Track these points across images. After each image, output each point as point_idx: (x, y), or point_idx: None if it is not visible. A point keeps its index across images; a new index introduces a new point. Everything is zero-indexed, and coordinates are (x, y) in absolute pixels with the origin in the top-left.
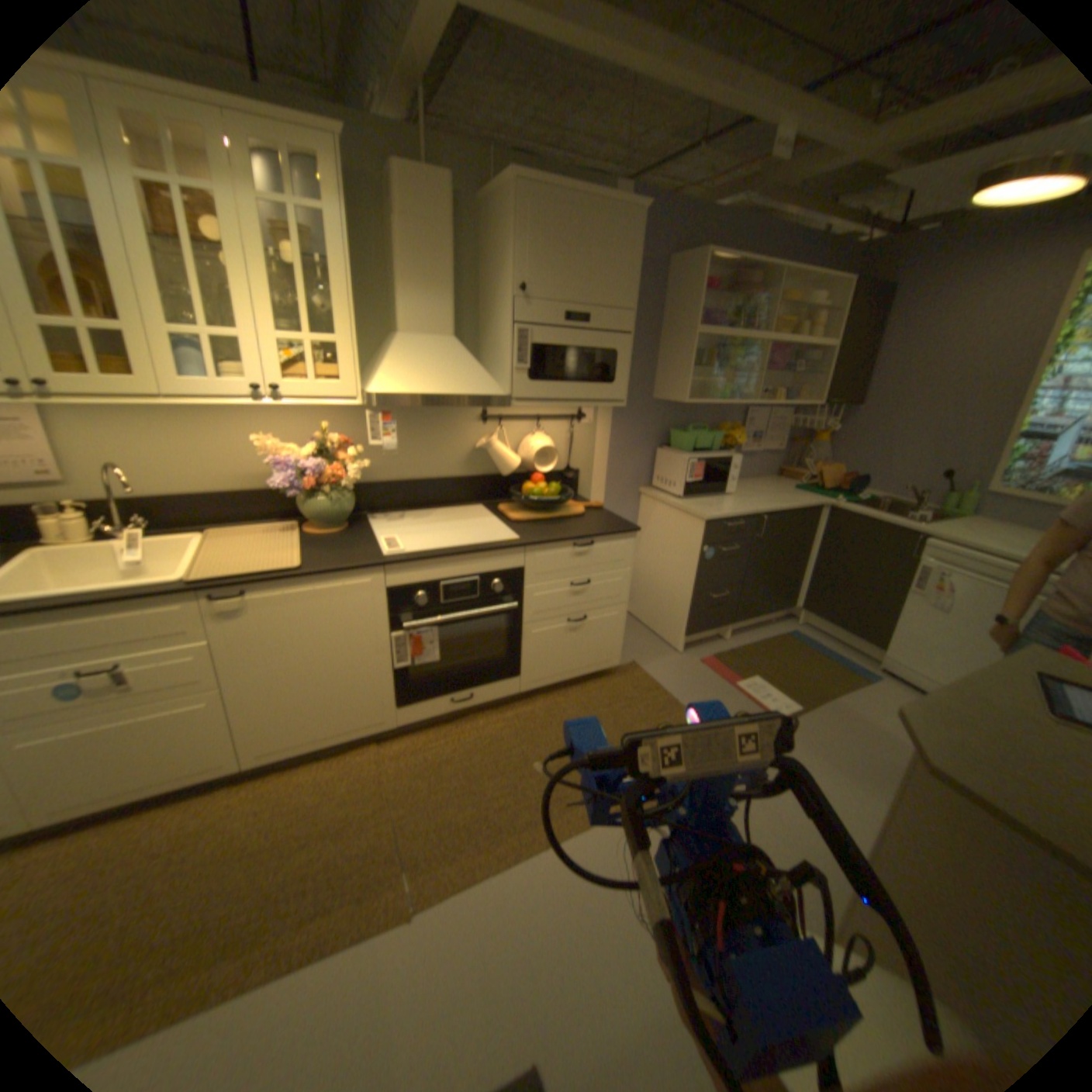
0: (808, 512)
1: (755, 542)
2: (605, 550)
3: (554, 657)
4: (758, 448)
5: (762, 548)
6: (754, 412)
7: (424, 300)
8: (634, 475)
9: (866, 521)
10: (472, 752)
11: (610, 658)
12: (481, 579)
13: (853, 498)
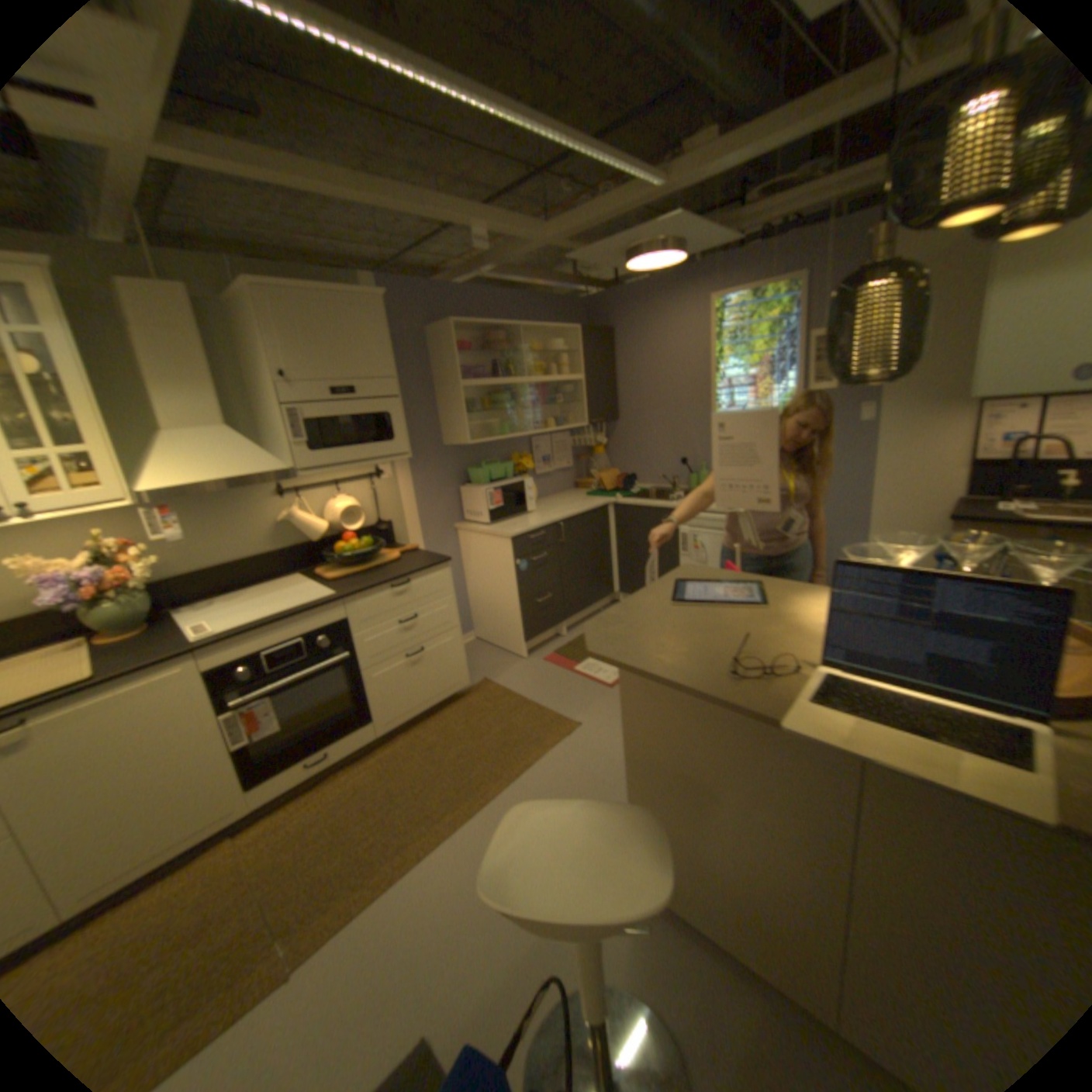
0: (596, 514)
1: (560, 547)
2: (424, 585)
3: (402, 695)
4: (549, 470)
5: (567, 551)
6: (537, 442)
7: (185, 398)
8: (447, 515)
9: (638, 511)
10: (336, 810)
11: (459, 681)
12: (305, 641)
13: (629, 495)
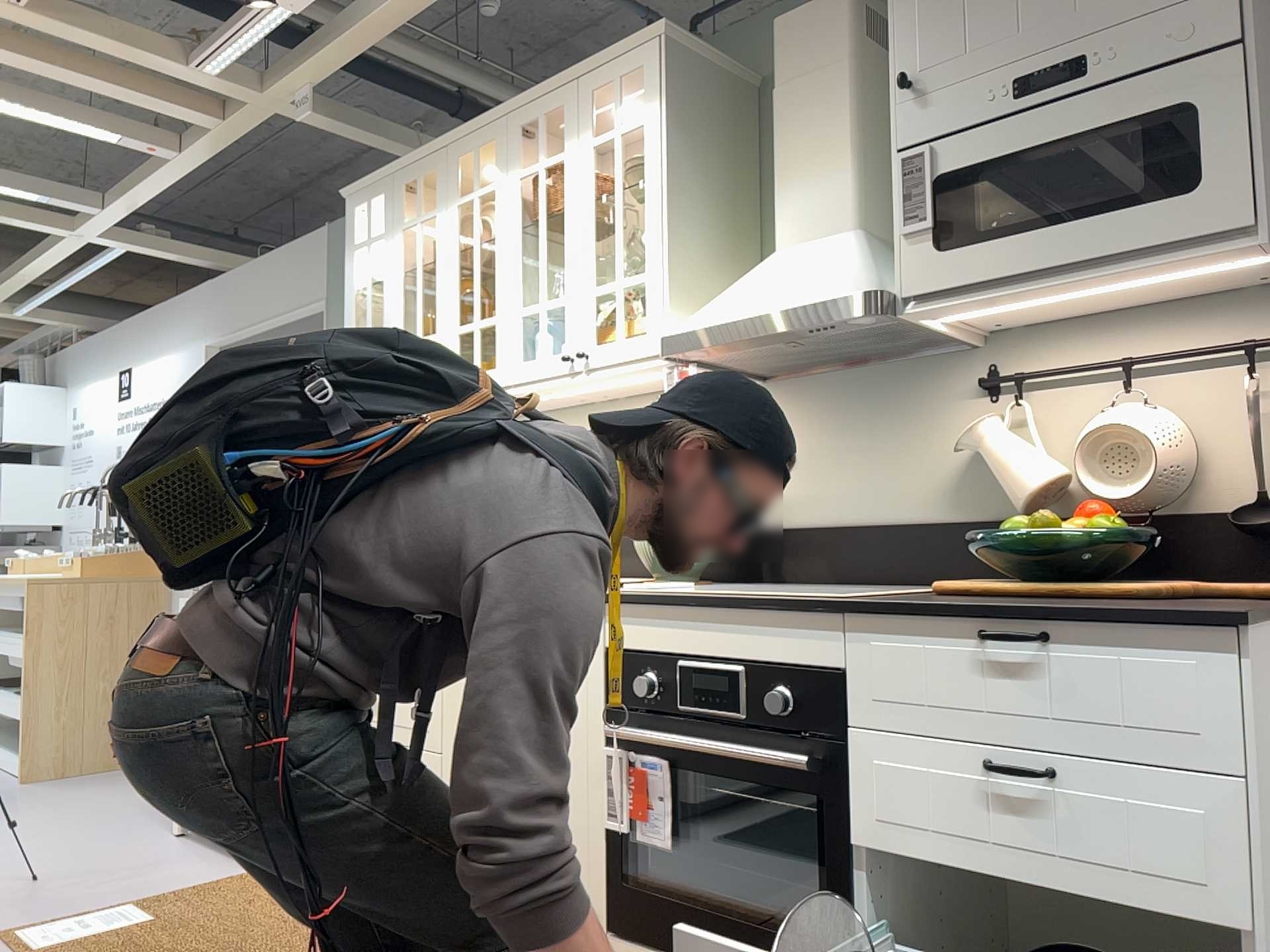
0: None
1: None
2: (1102, 669)
3: None
4: None
5: None
6: None
7: (803, 188)
8: None
9: None
10: None
11: None
12: (748, 673)
13: None
